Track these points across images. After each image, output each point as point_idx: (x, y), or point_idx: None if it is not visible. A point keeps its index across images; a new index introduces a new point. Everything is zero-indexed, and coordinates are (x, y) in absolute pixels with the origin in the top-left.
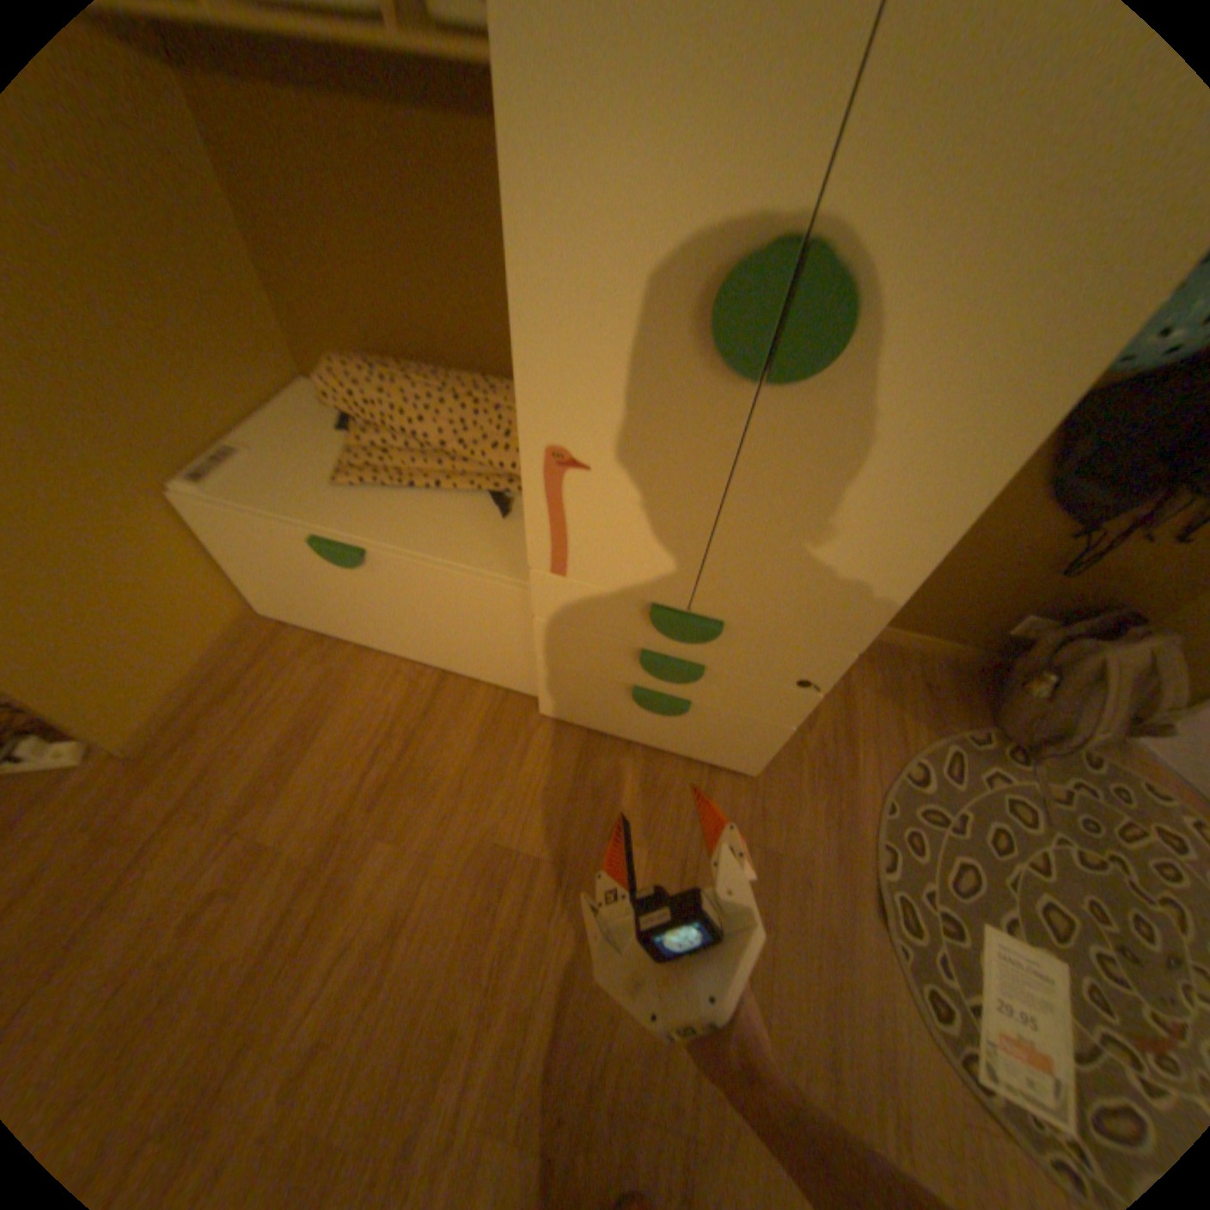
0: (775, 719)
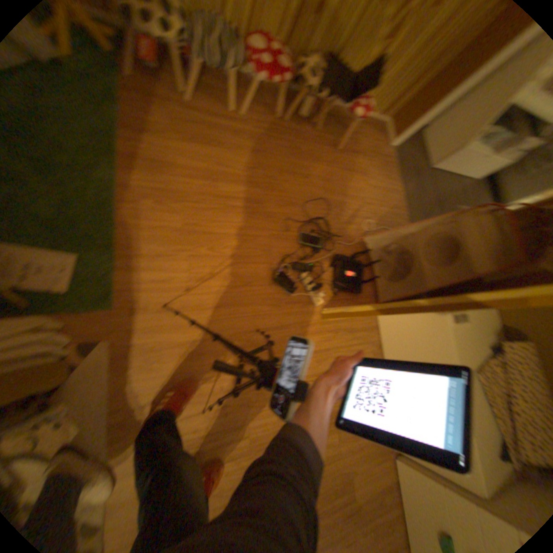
0: None
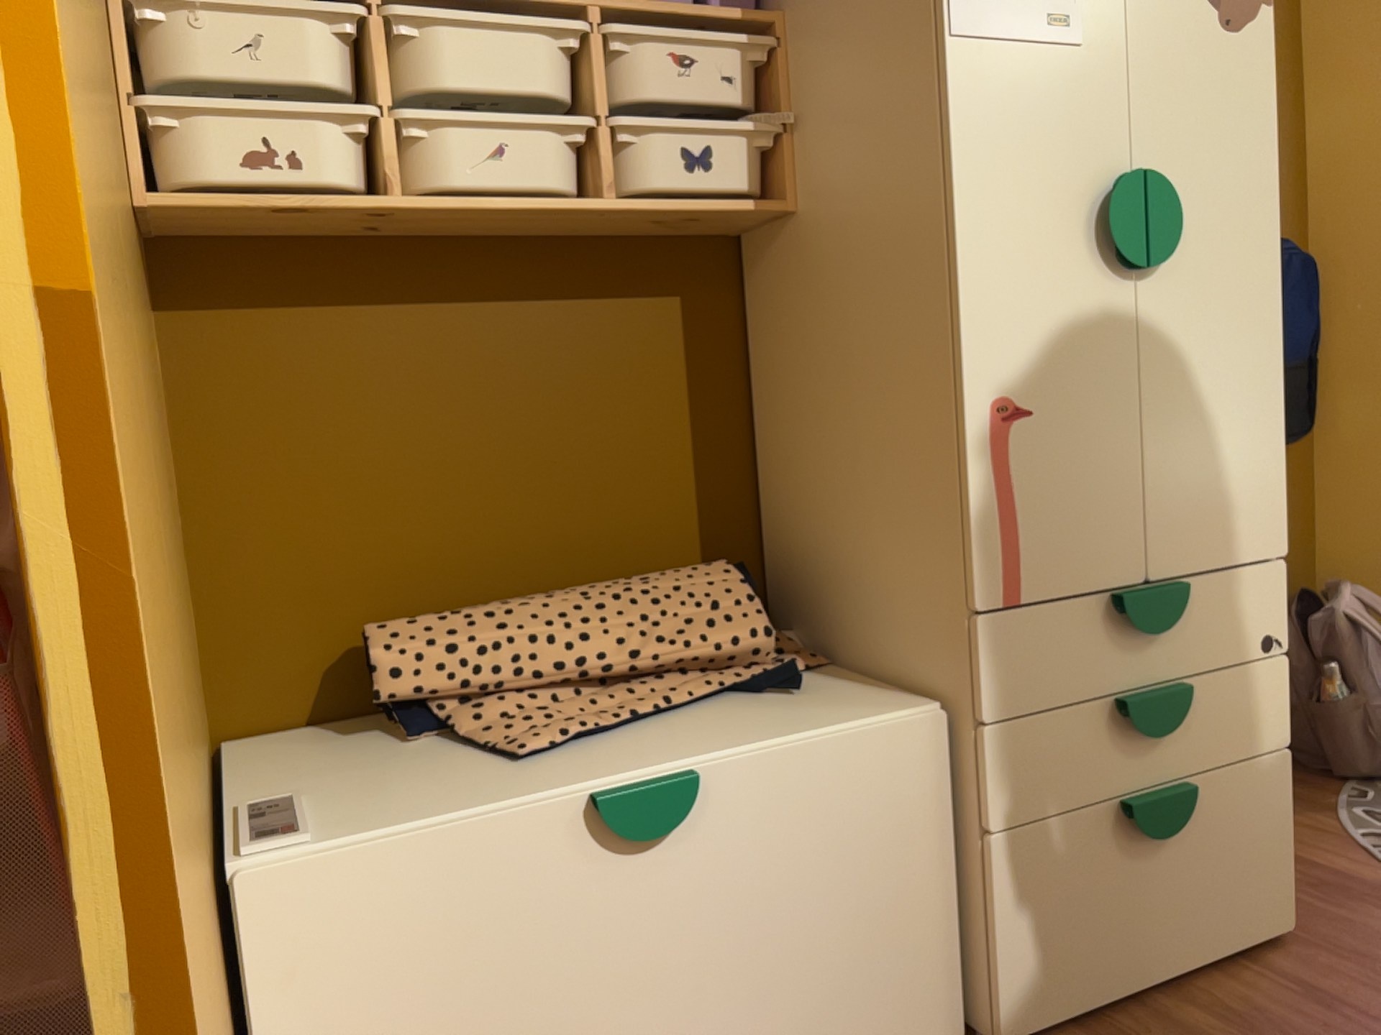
0: (1270, 739)
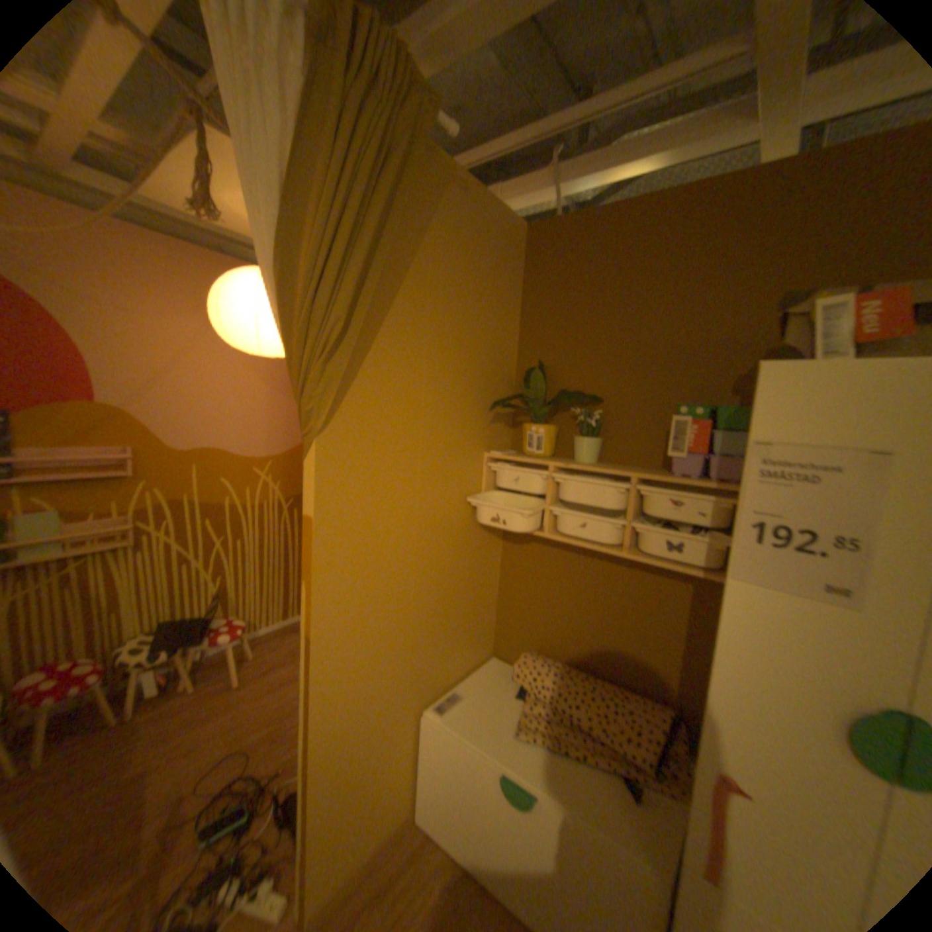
0: None
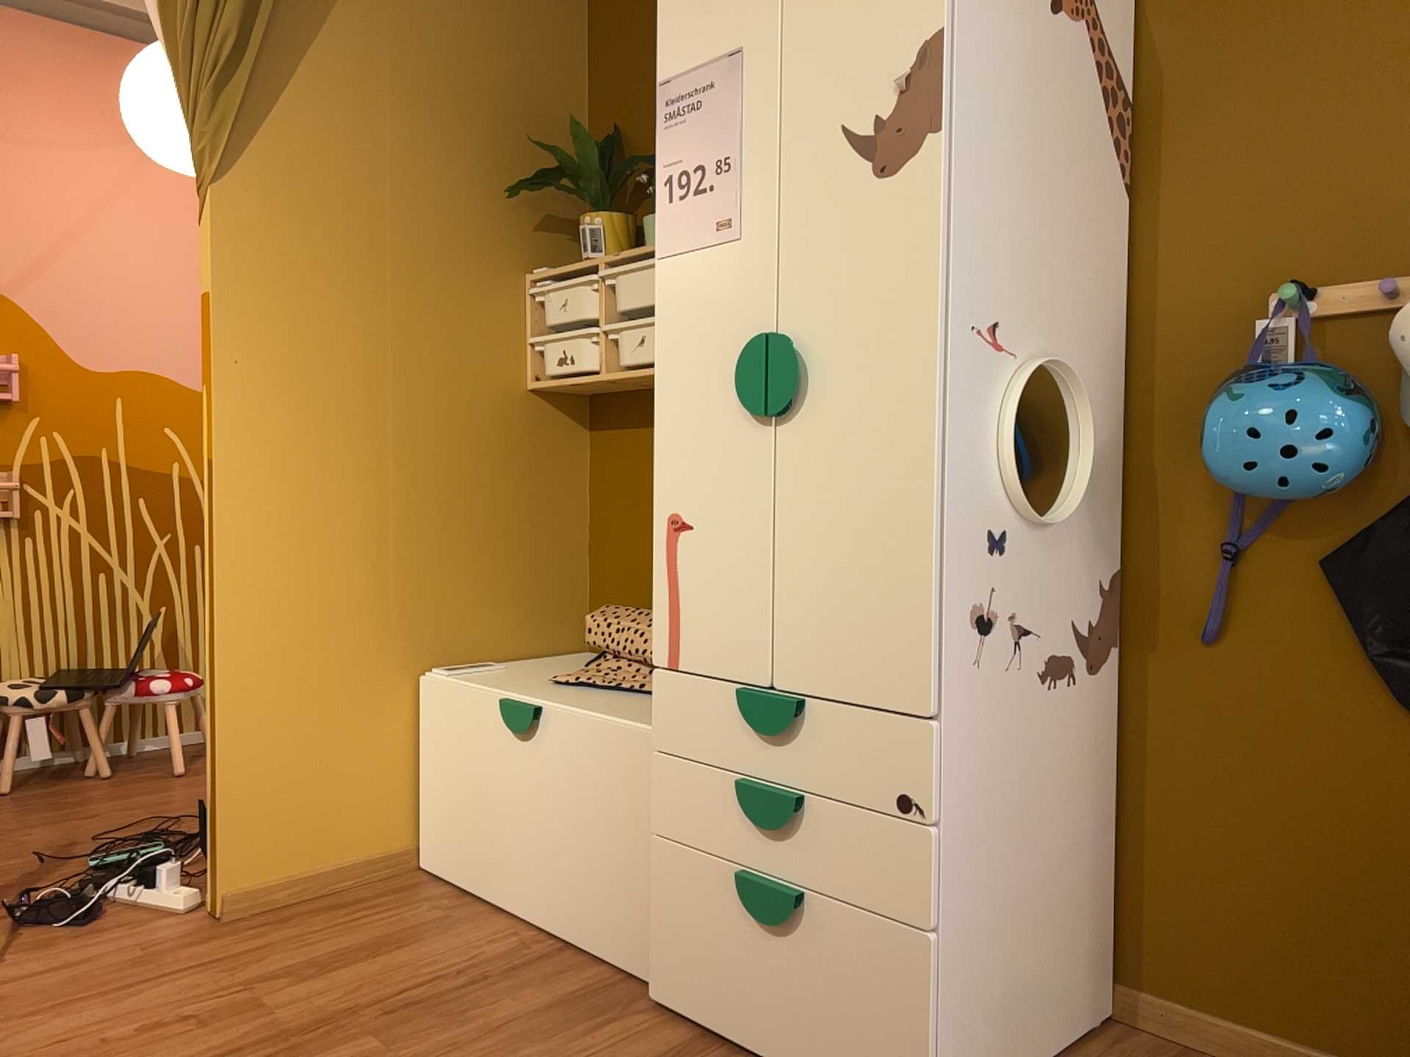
0: (902, 911)
